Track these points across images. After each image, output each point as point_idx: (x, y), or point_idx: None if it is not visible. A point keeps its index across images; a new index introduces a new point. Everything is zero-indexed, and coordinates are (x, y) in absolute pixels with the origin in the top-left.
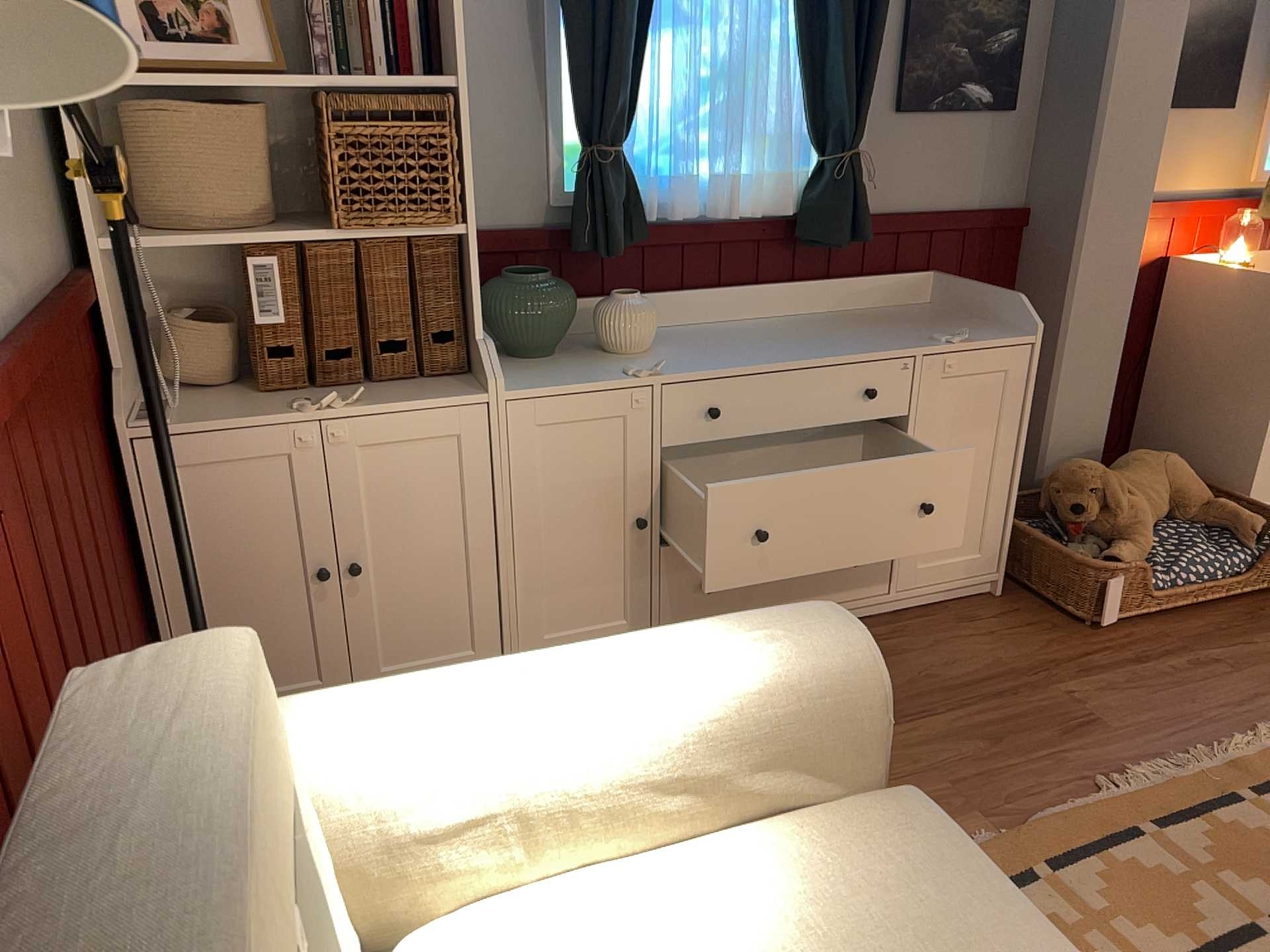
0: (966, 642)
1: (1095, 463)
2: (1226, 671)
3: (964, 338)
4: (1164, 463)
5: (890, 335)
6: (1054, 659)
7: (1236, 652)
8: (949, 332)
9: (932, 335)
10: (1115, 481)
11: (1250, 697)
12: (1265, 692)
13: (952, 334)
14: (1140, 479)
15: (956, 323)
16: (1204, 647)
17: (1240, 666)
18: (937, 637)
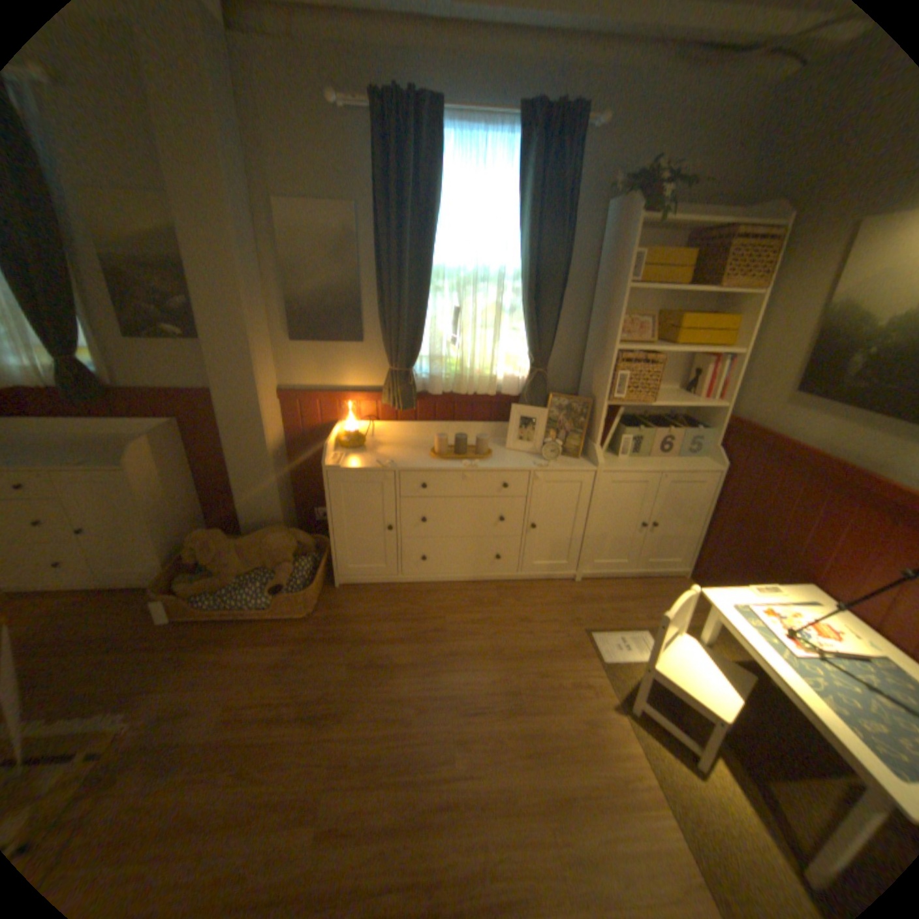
0: (97, 618)
1: (209, 535)
2: (167, 671)
3: (86, 464)
4: (265, 539)
5: (67, 457)
6: (110, 640)
7: (197, 659)
8: (89, 459)
9: (83, 460)
10: (209, 546)
11: (141, 694)
12: (154, 692)
13: (94, 460)
14: (244, 546)
15: (130, 452)
16: (191, 651)
17: (180, 670)
18: (93, 611)
